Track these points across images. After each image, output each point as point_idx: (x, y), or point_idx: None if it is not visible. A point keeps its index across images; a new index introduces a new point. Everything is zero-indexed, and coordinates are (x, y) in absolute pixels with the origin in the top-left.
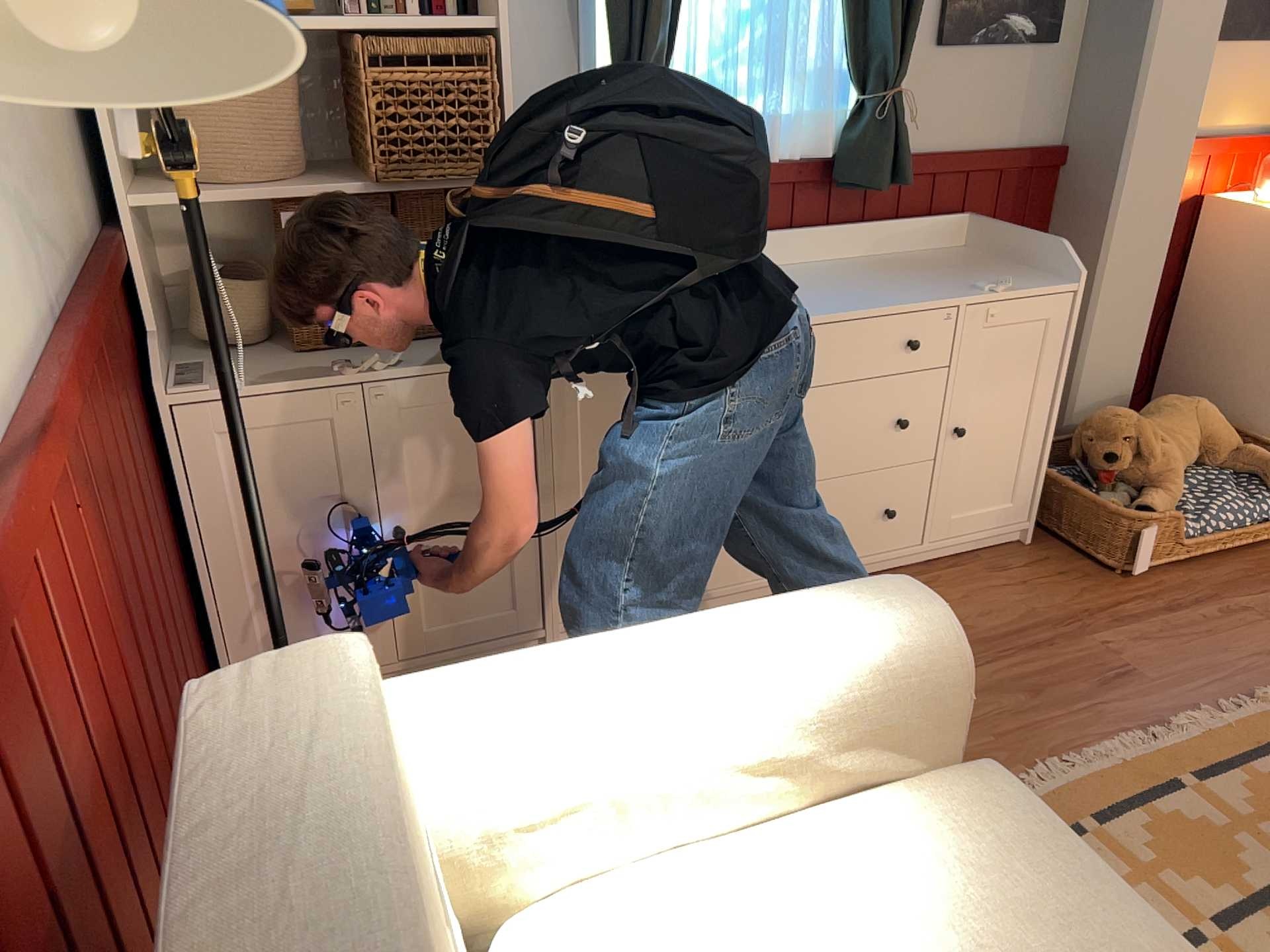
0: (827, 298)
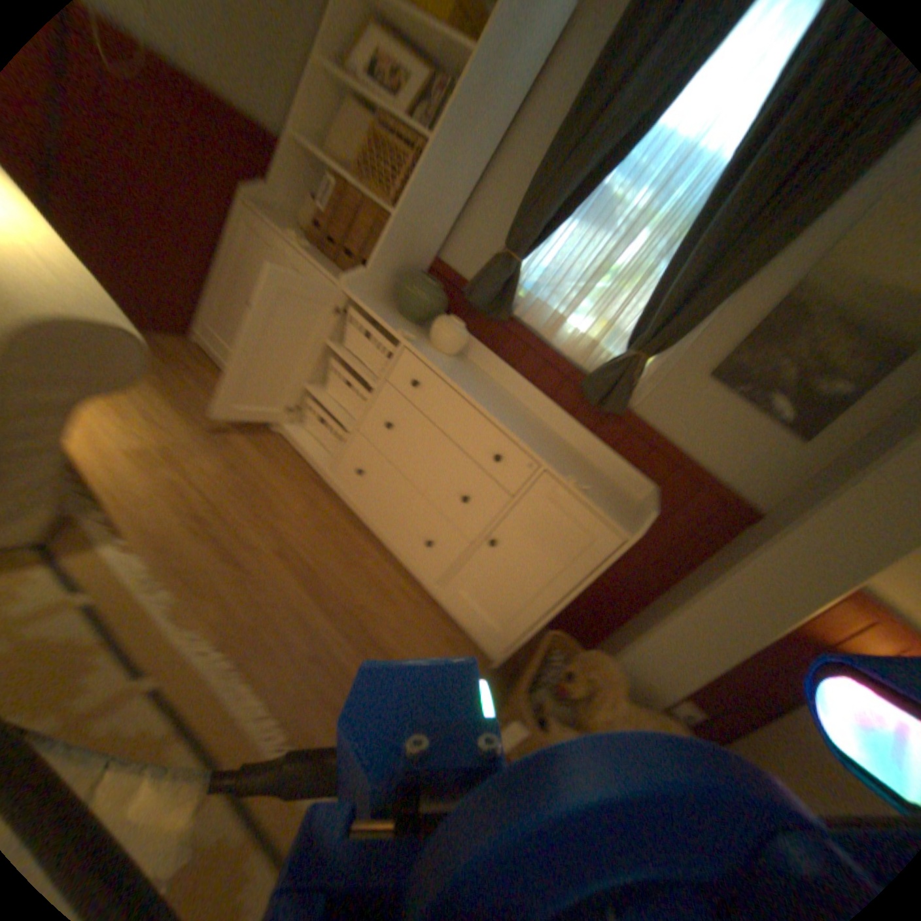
0: (495, 407)
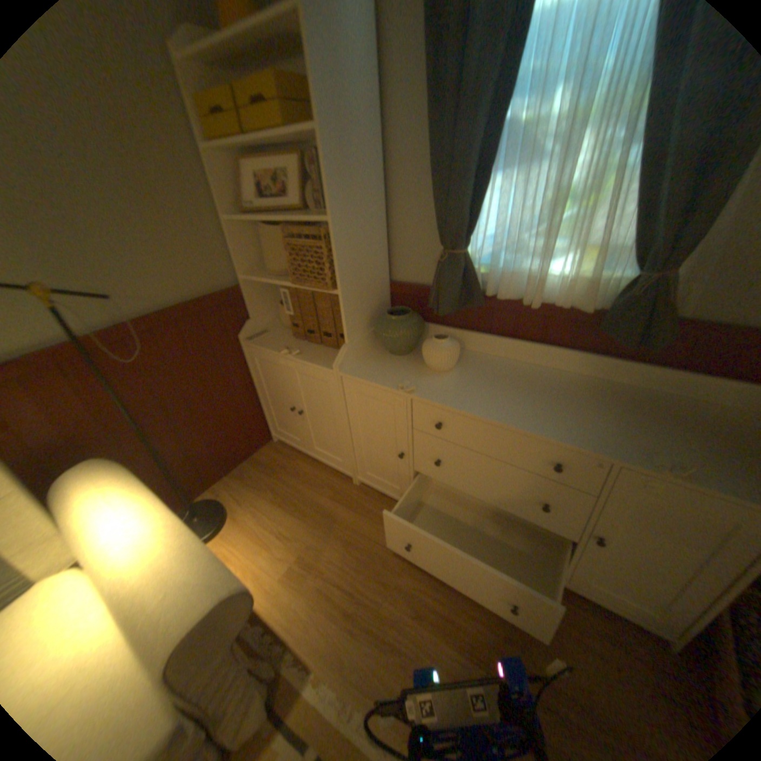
0: (522, 406)
